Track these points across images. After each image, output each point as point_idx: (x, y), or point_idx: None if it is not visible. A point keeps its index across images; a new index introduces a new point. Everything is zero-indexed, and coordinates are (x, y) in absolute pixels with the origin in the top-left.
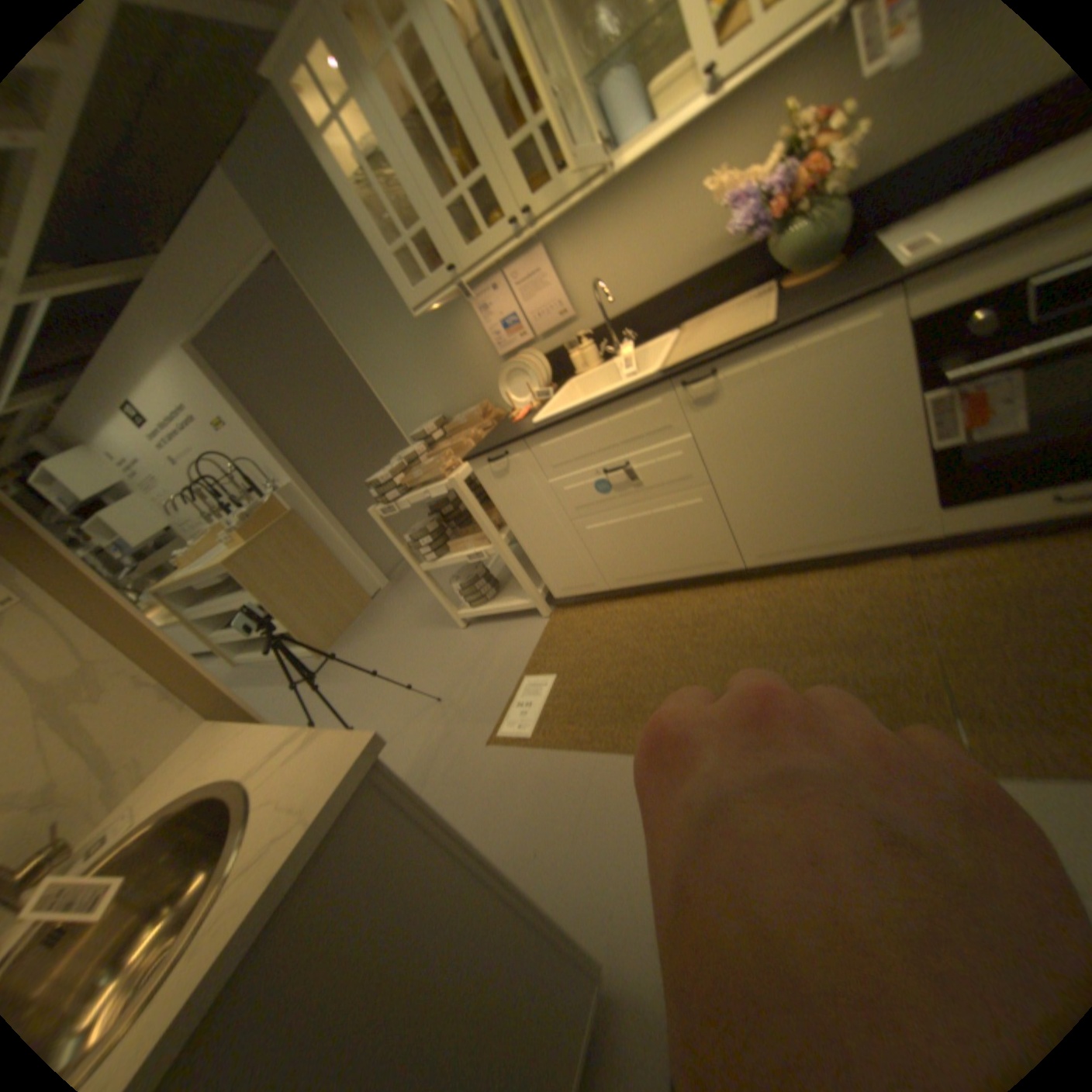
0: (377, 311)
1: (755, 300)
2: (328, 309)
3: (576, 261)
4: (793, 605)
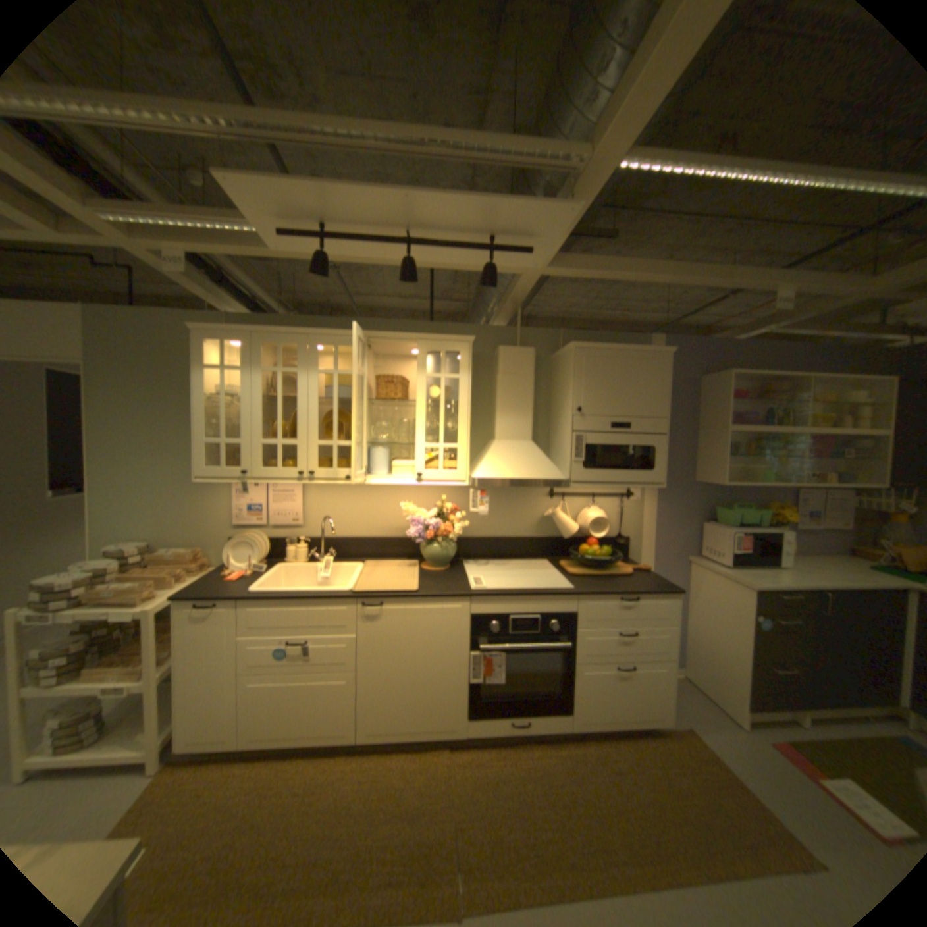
0: (147, 450)
1: (408, 569)
2: (97, 425)
3: (319, 499)
4: (379, 782)
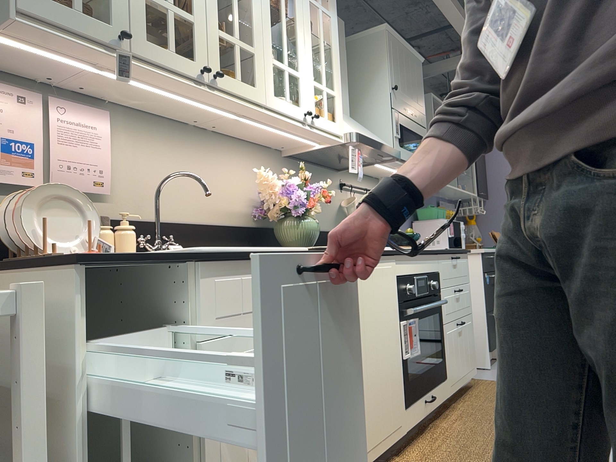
0: None
1: None
2: None
3: (129, 153)
4: None
